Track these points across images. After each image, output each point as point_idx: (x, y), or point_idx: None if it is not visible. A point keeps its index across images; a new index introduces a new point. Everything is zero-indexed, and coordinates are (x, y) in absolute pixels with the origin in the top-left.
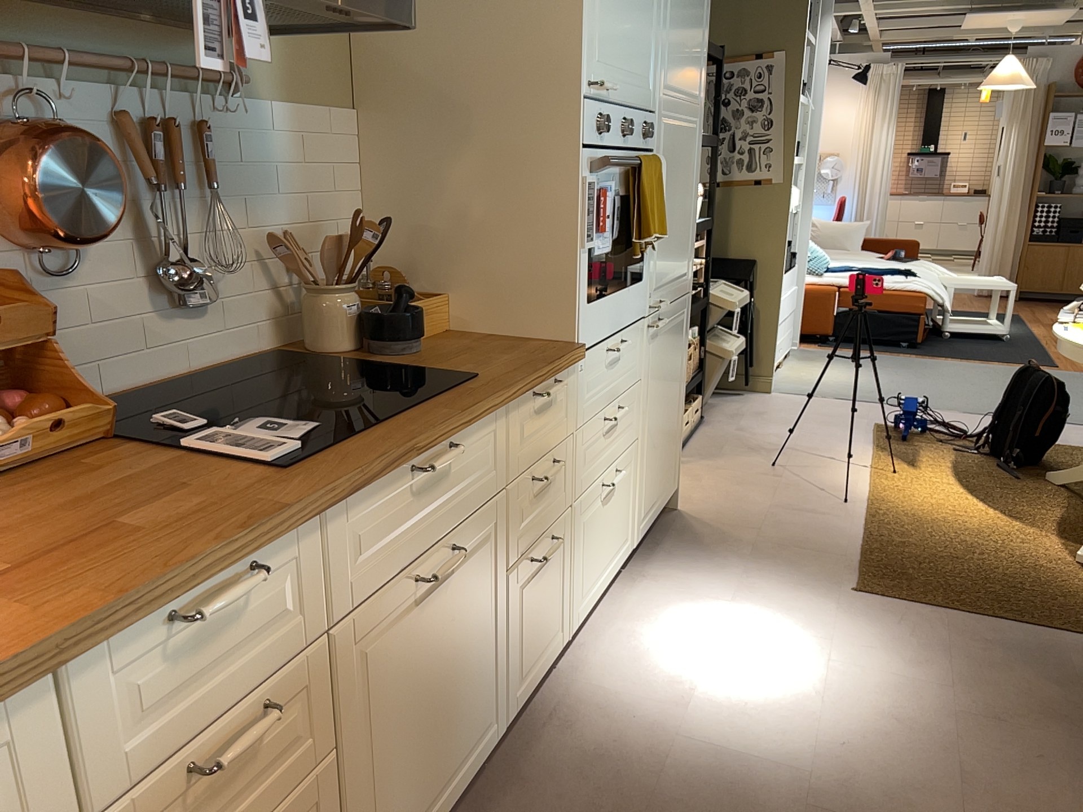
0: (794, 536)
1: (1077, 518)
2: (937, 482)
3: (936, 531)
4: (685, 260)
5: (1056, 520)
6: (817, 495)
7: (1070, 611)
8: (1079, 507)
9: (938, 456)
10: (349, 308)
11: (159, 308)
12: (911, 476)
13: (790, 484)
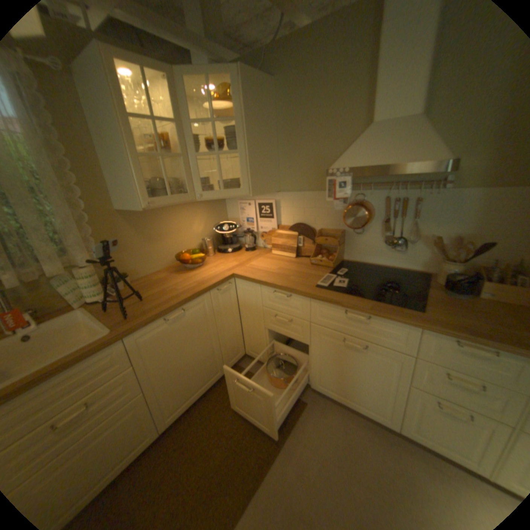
0: None
1: None
2: None
3: None
4: None
5: None
6: None
7: None
8: None
9: None
10: (449, 270)
11: (388, 247)
12: None
13: None
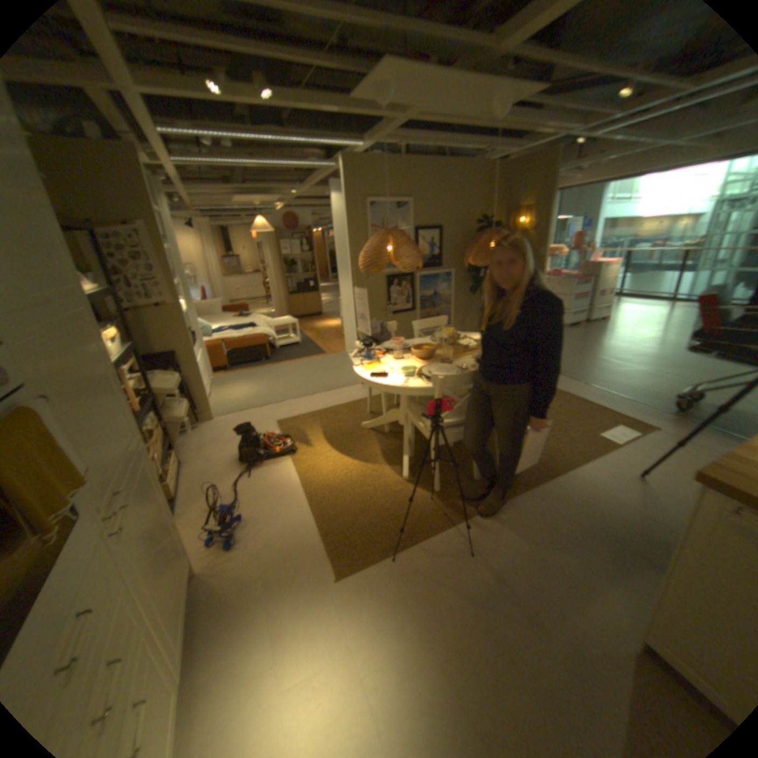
0: (281, 552)
1: (386, 447)
2: (324, 453)
3: (344, 494)
4: (123, 431)
5: (380, 454)
6: (276, 500)
7: (424, 519)
8: (383, 440)
9: (315, 433)
10: None
11: None
12: (311, 455)
13: (257, 499)
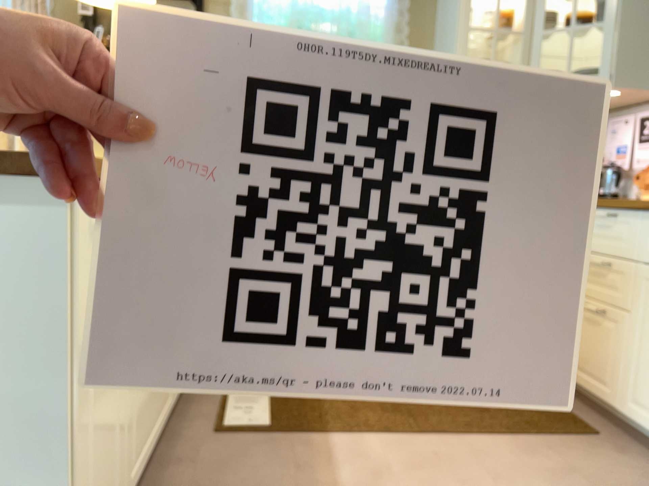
0: None
1: None
2: None
3: None
4: None
5: None
6: None
7: None
8: None
9: None
10: None
11: None
12: None
13: None
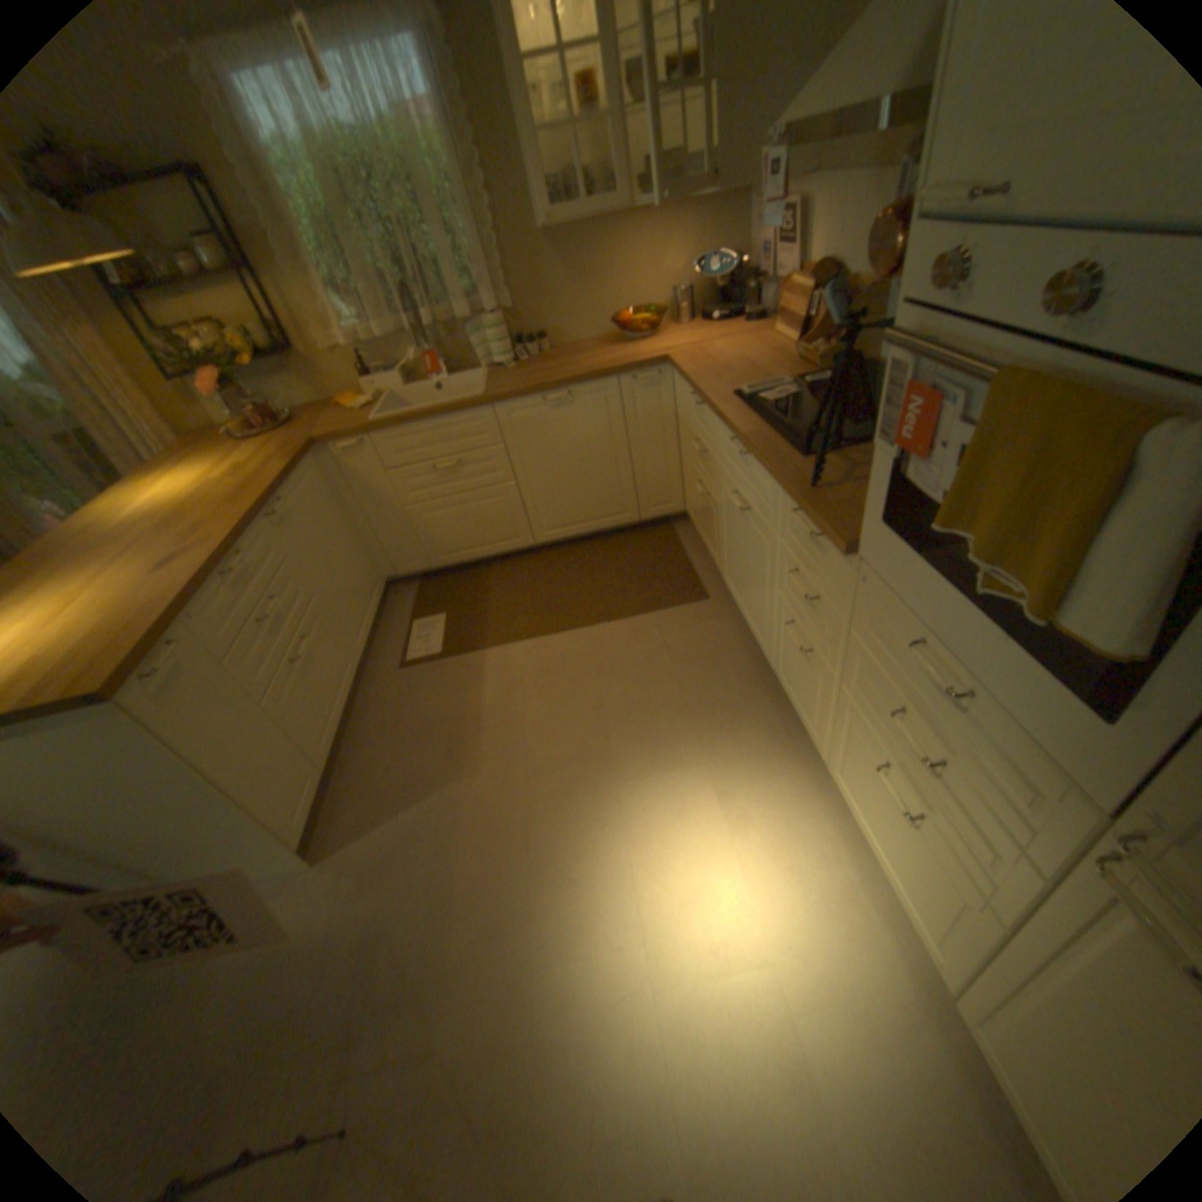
0: None
1: None
2: None
3: None
4: None
5: None
6: None
7: None
8: None
9: None
10: None
11: None
12: None
13: None
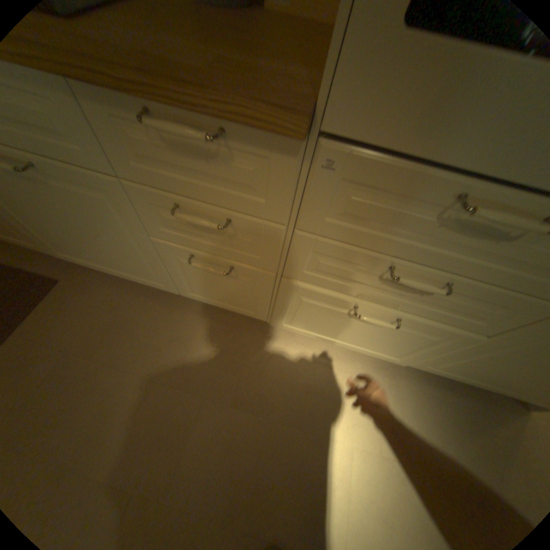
0: None
1: None
2: None
3: None
4: None
5: None
6: None
7: None
8: None
9: None
10: None
11: None
12: None
13: None
